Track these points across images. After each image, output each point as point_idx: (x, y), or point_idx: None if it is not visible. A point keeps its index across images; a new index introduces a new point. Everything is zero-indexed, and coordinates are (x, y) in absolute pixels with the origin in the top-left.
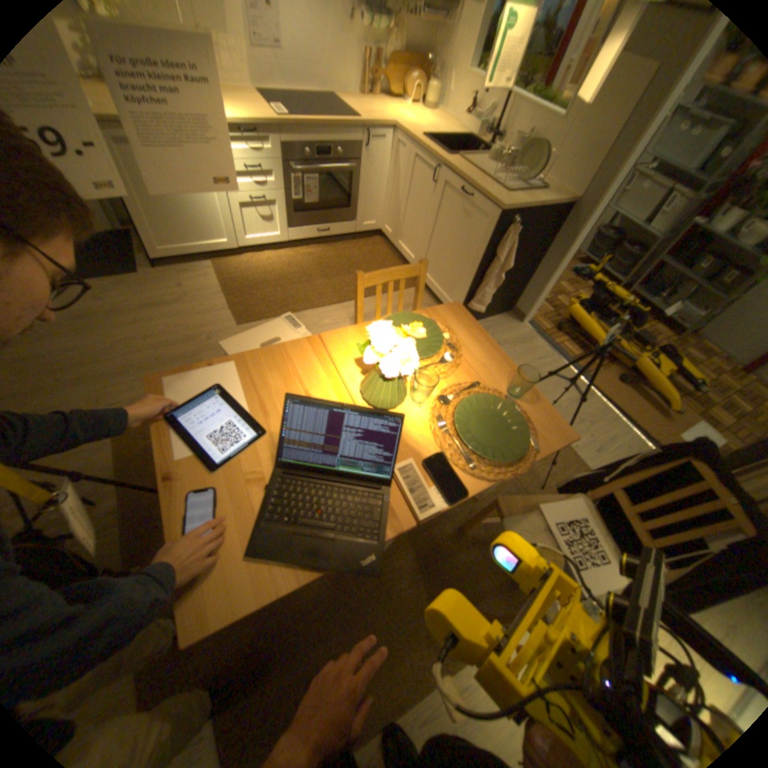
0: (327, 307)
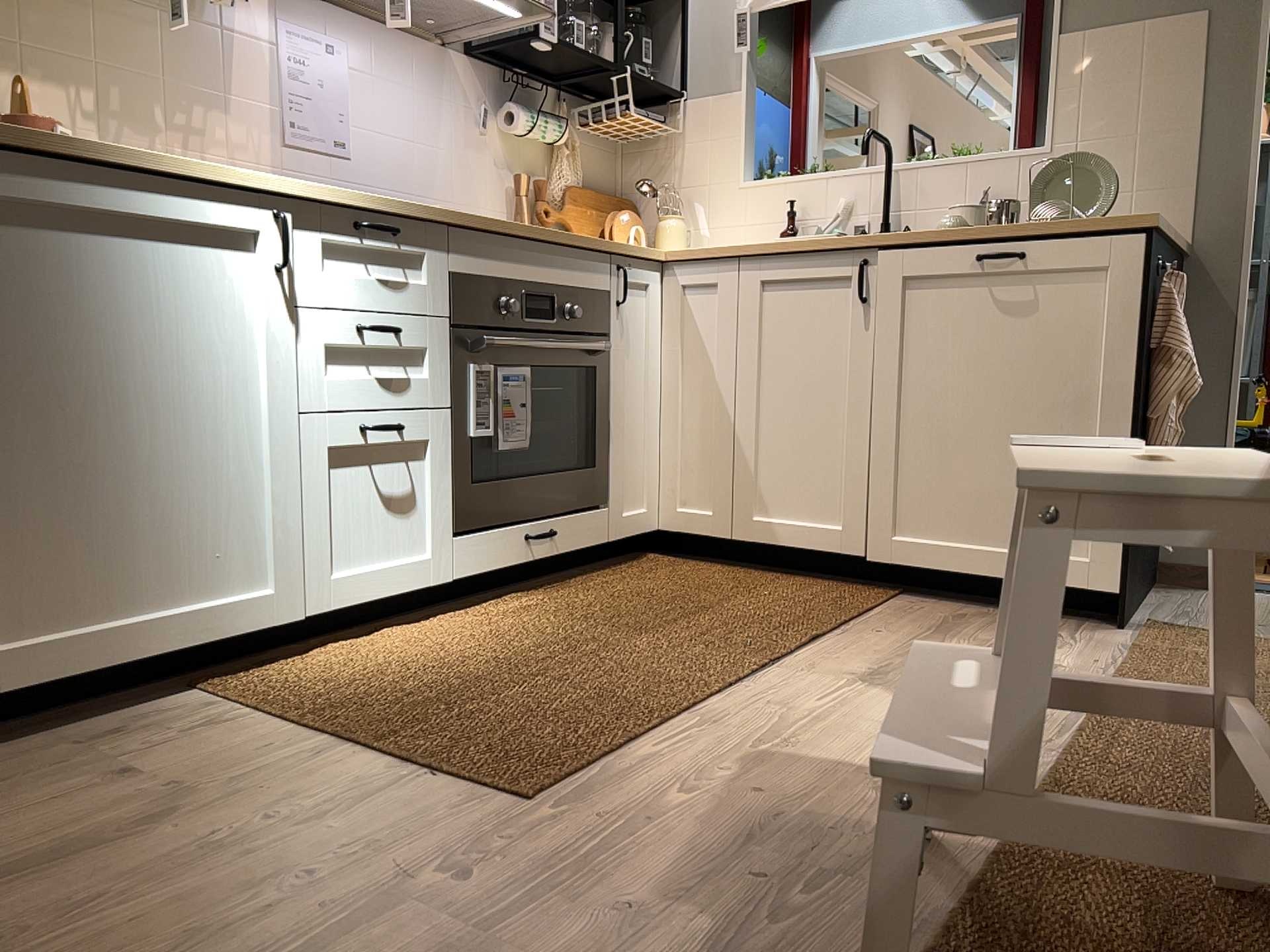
0: (753, 675)
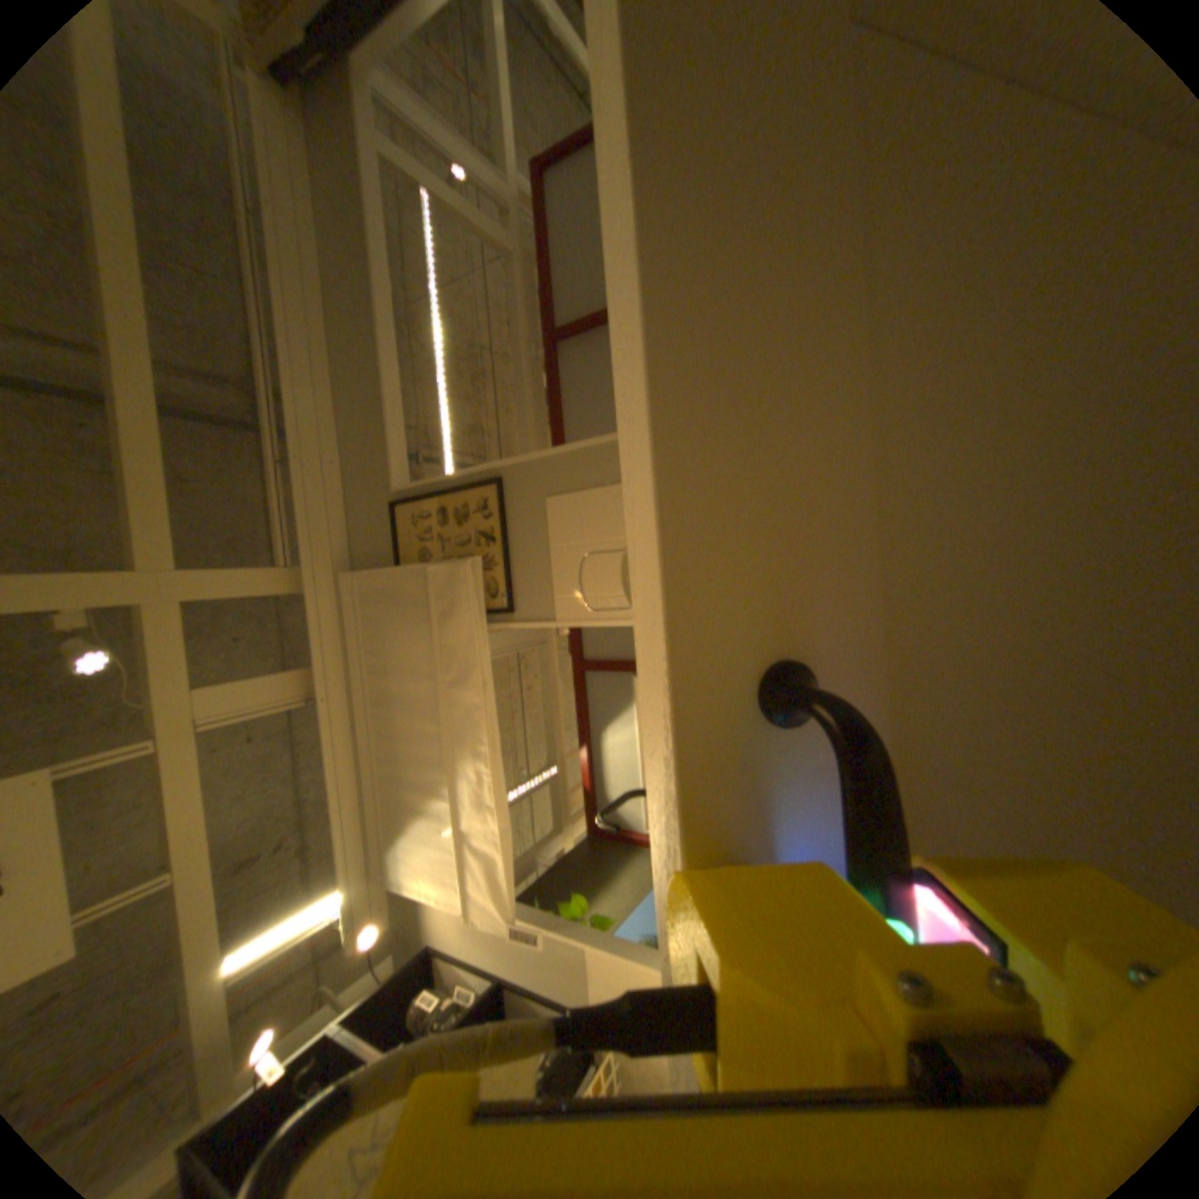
0: None
